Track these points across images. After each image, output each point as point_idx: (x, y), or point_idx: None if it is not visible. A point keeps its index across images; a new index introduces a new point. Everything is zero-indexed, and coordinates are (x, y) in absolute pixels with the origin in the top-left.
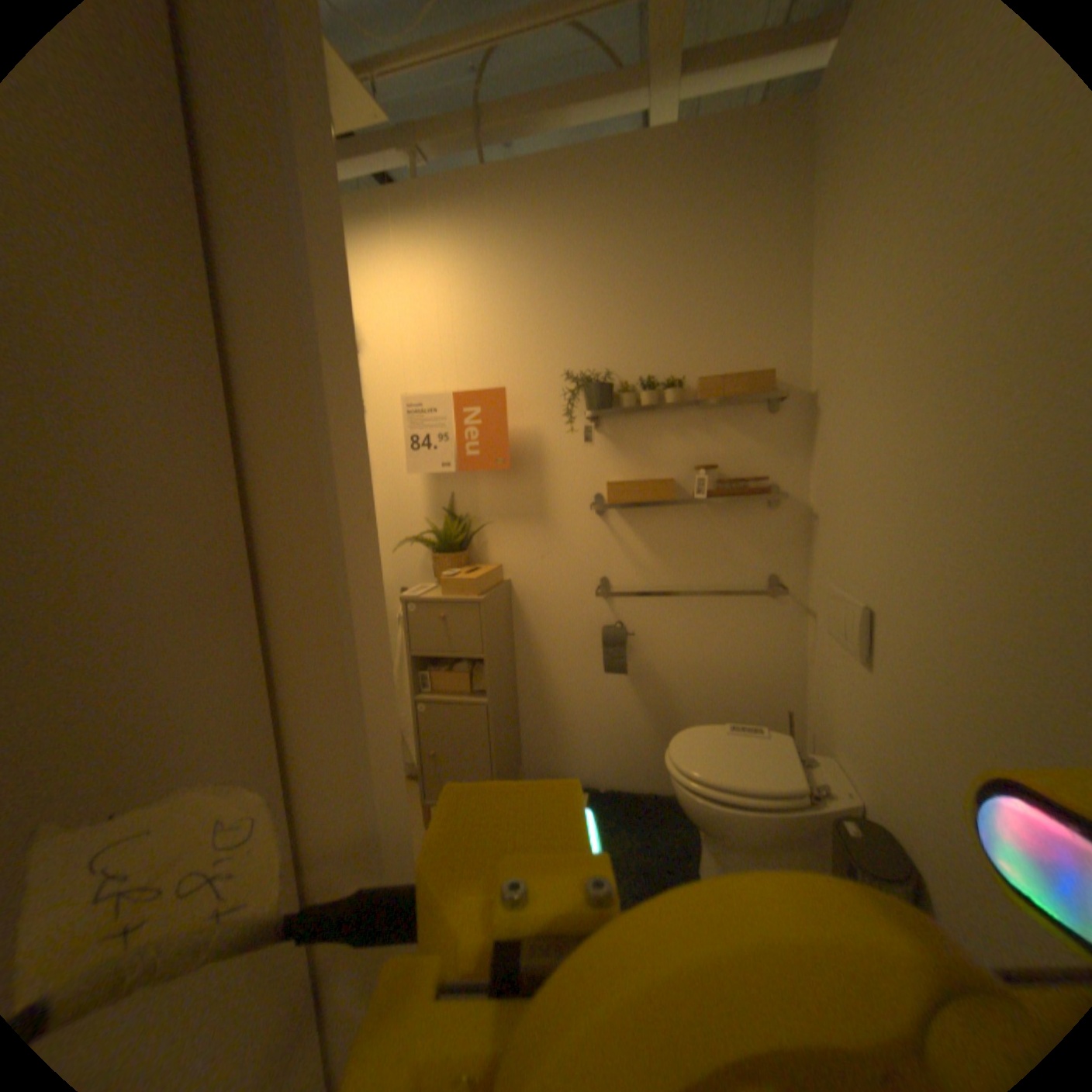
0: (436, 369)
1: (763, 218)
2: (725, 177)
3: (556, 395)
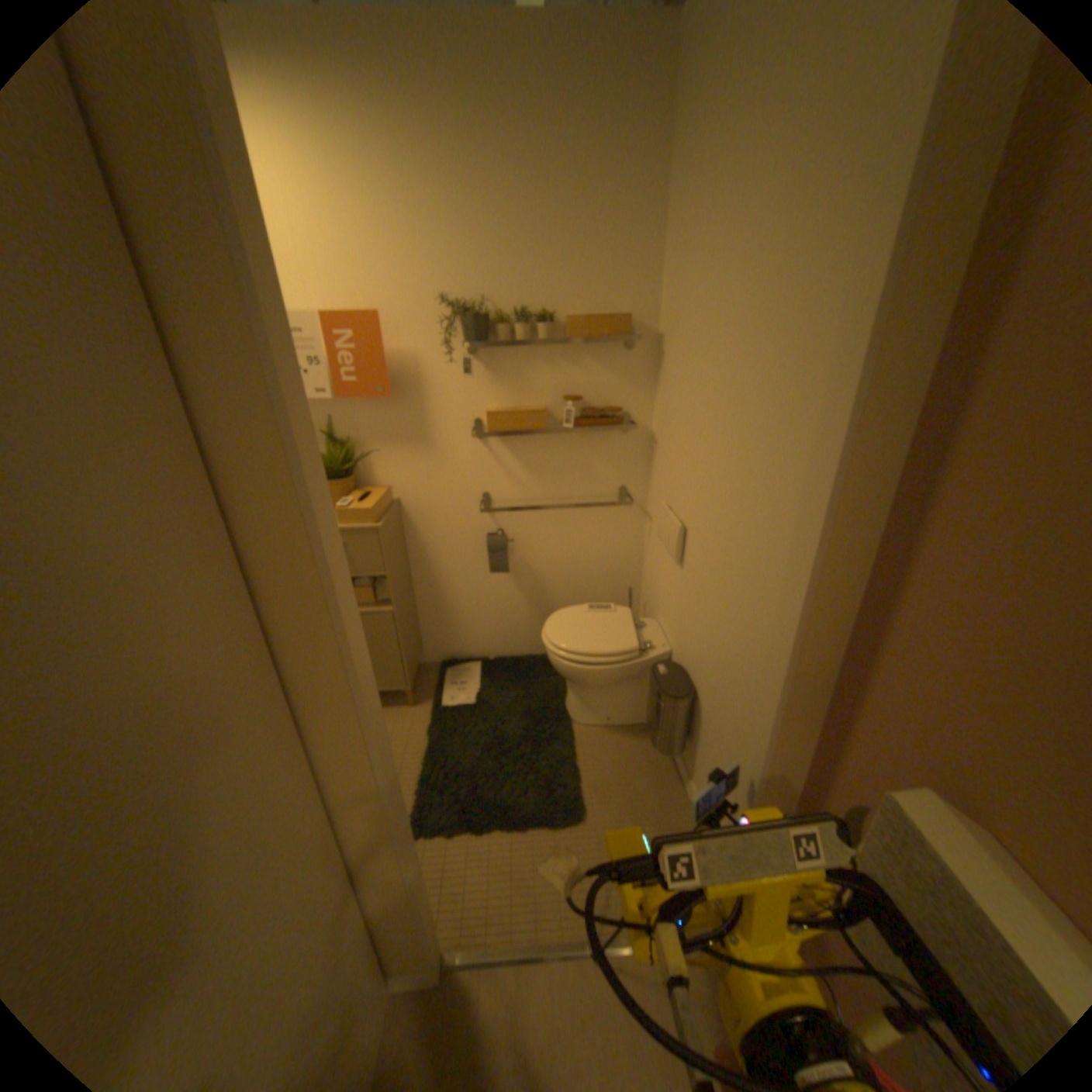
0: (292, 281)
1: (626, 158)
2: (593, 102)
3: (431, 322)
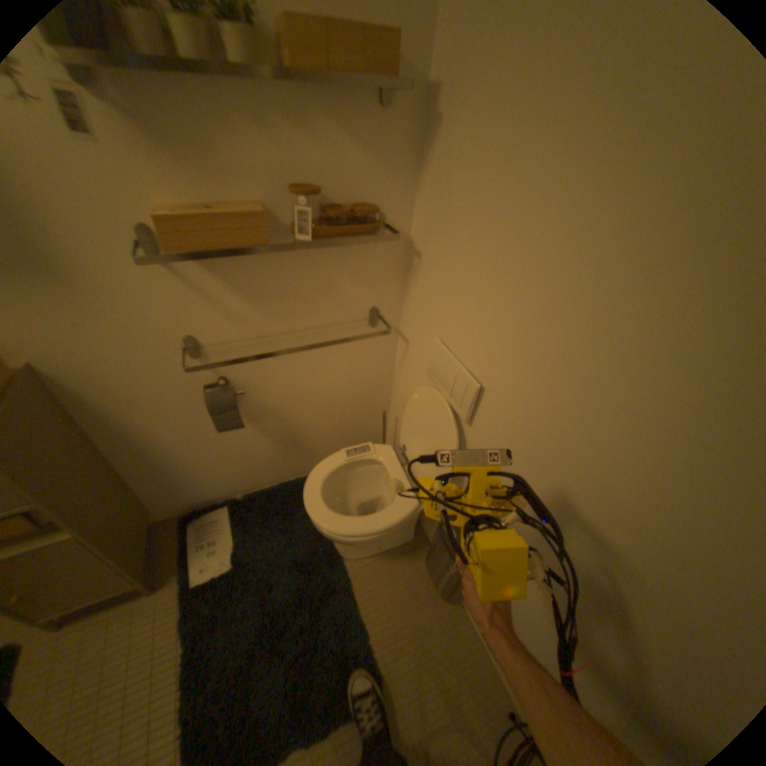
0: None
1: None
2: None
3: None
